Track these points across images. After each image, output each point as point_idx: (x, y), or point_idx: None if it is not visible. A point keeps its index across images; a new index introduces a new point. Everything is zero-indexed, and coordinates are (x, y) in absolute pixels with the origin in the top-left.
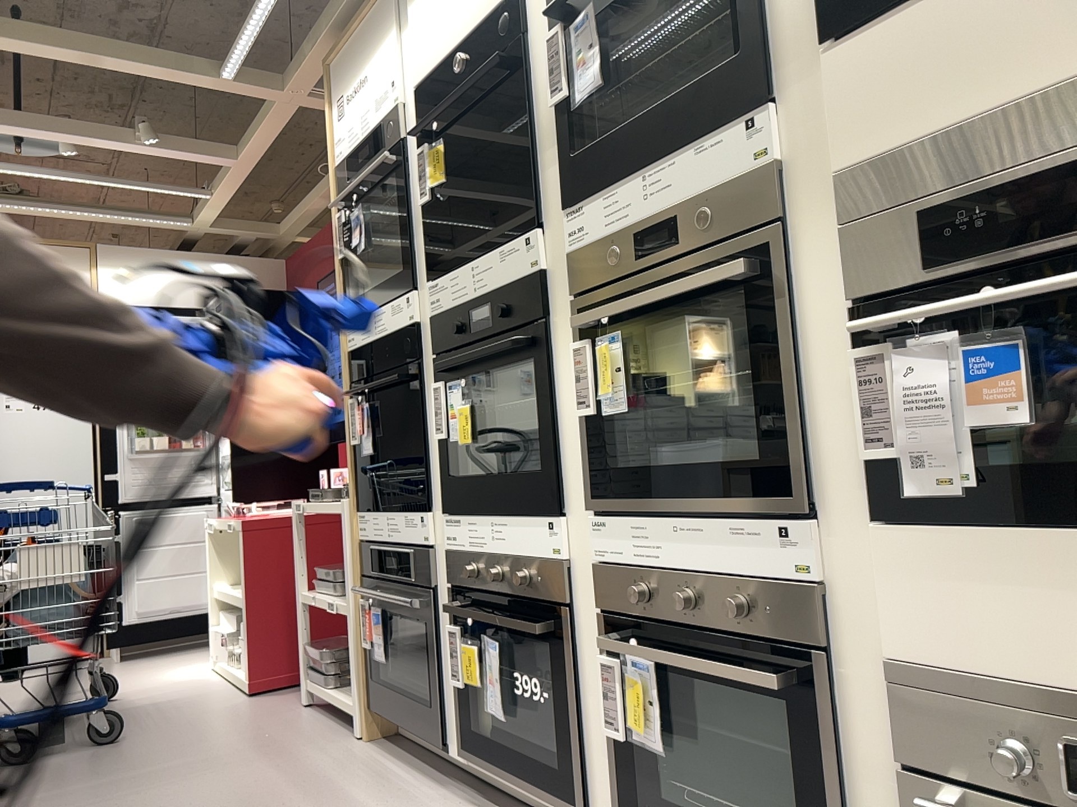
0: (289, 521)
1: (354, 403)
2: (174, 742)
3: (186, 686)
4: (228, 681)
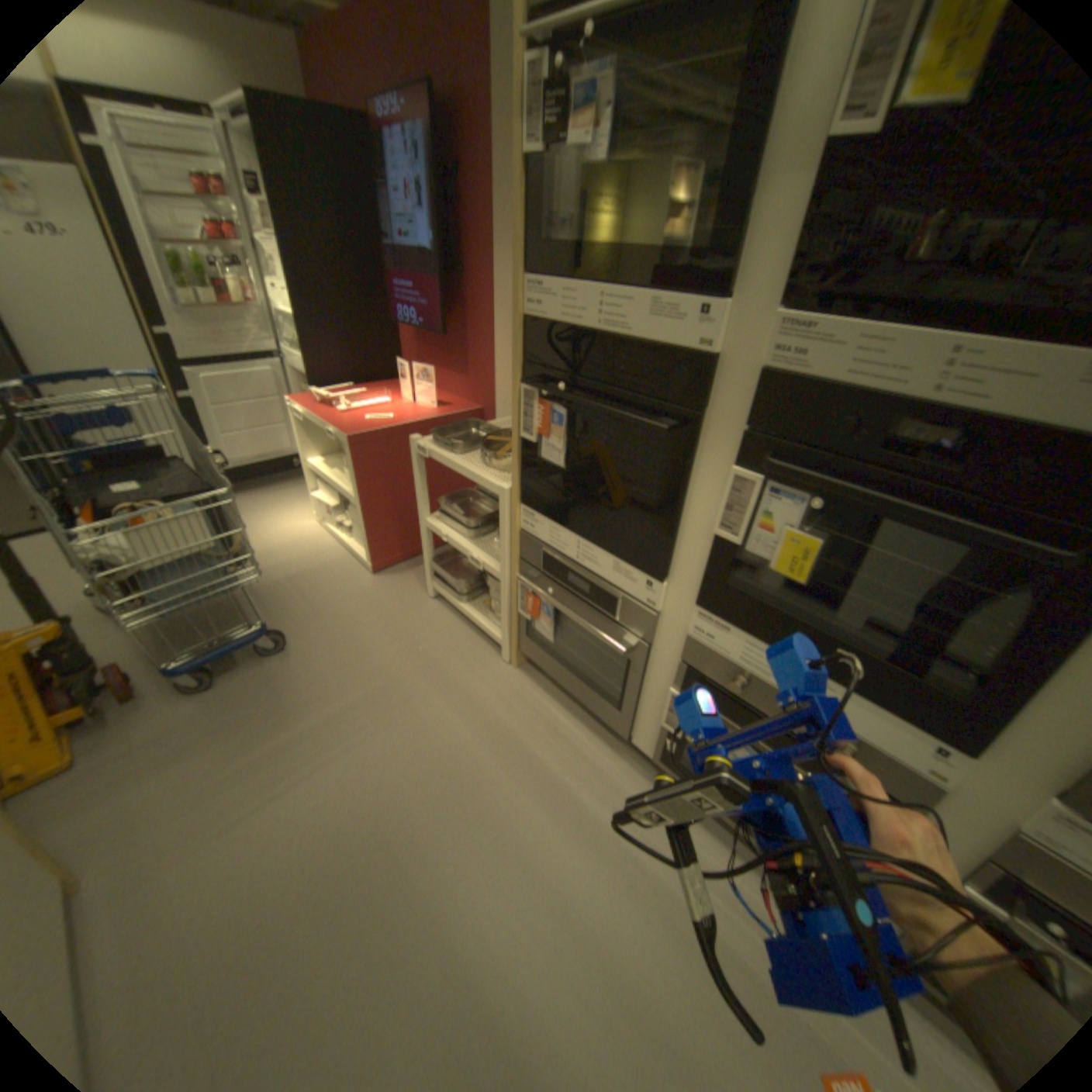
0: (391, 435)
1: (534, 395)
2: (339, 657)
3: (306, 552)
4: (343, 549)
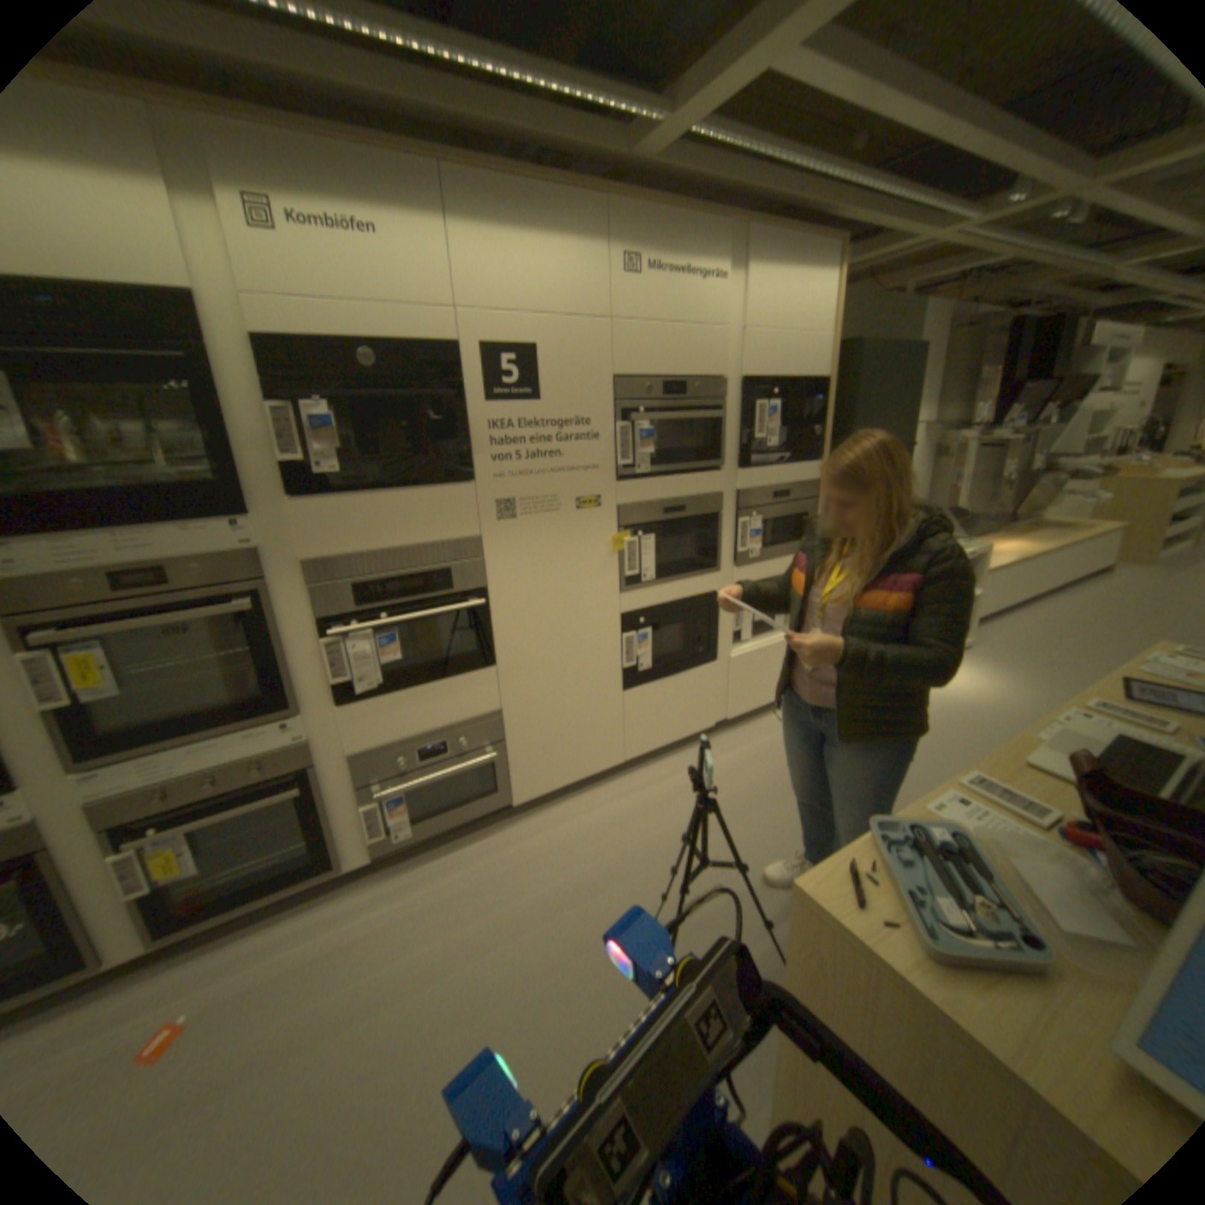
0: None
1: None
2: None
3: None
4: None
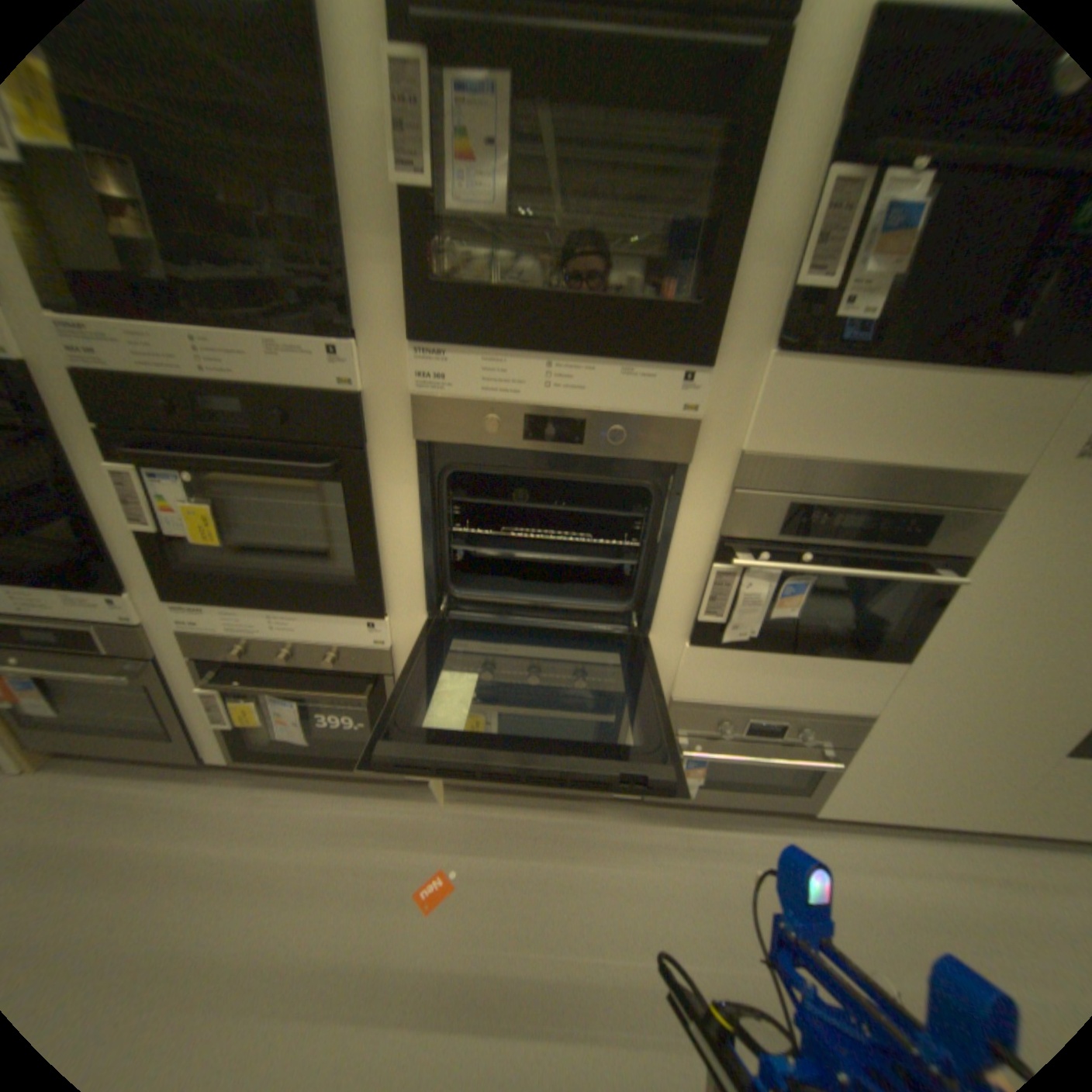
0: None
1: None
2: None
3: None
4: None
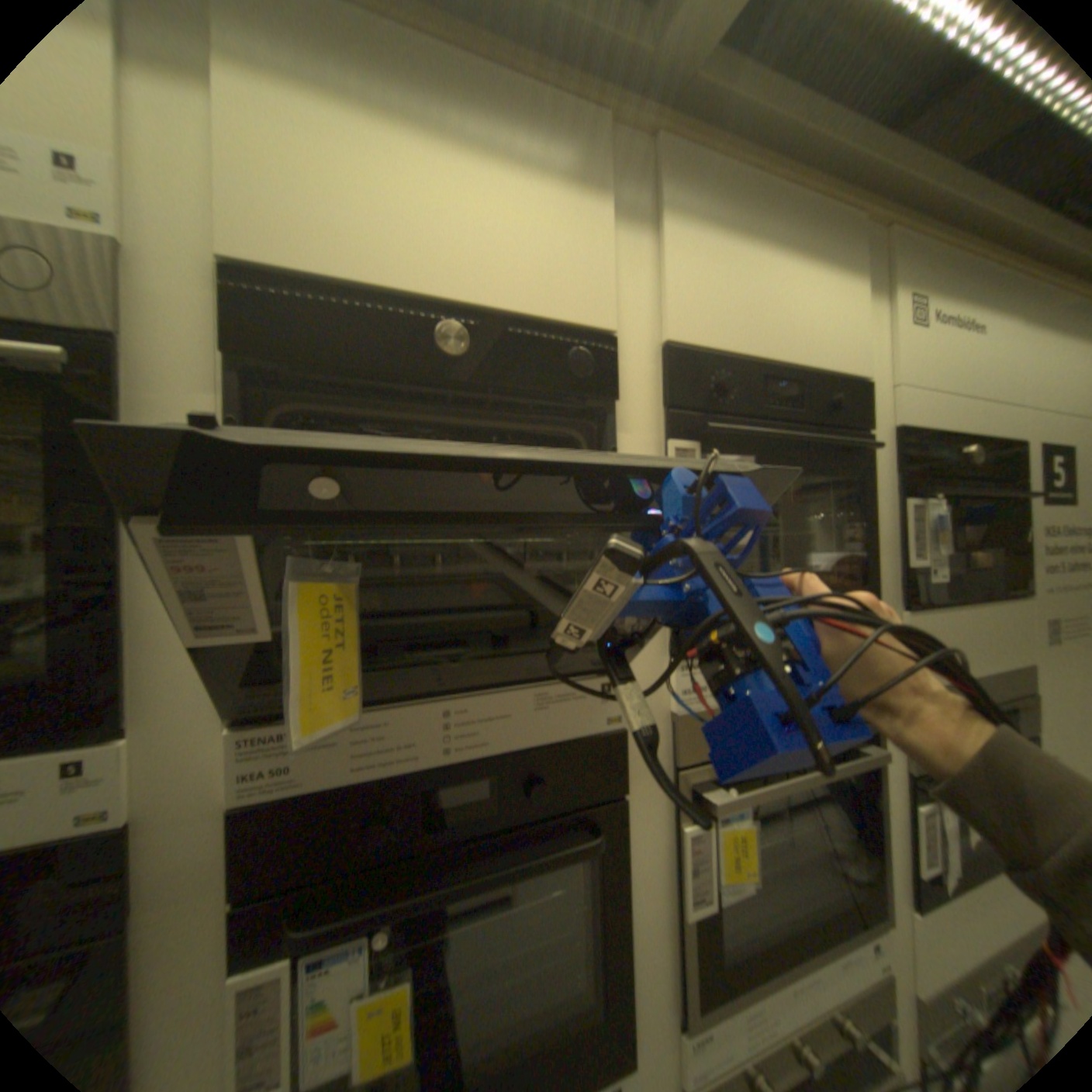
0: None
1: None
2: None
3: None
4: None
